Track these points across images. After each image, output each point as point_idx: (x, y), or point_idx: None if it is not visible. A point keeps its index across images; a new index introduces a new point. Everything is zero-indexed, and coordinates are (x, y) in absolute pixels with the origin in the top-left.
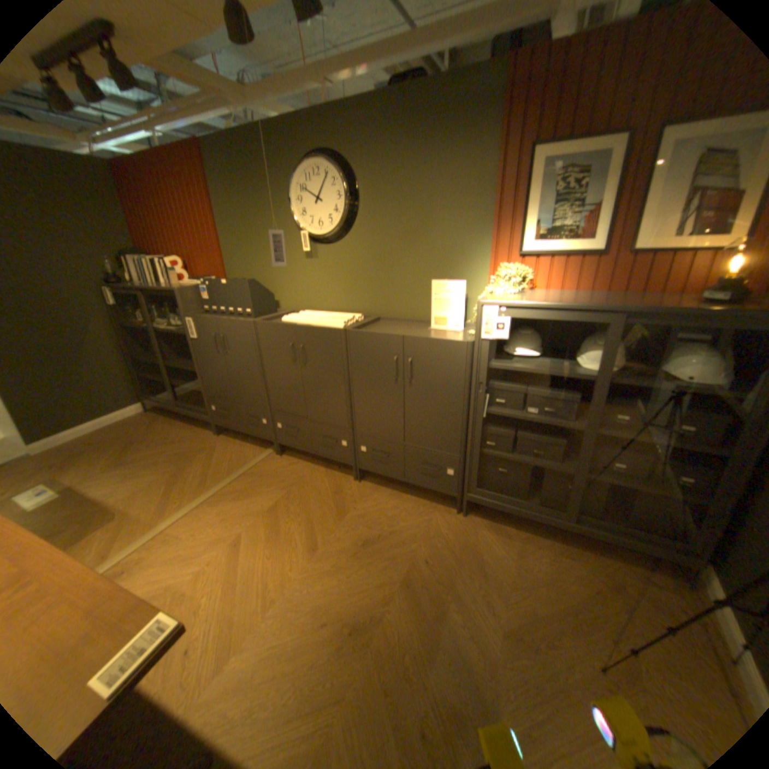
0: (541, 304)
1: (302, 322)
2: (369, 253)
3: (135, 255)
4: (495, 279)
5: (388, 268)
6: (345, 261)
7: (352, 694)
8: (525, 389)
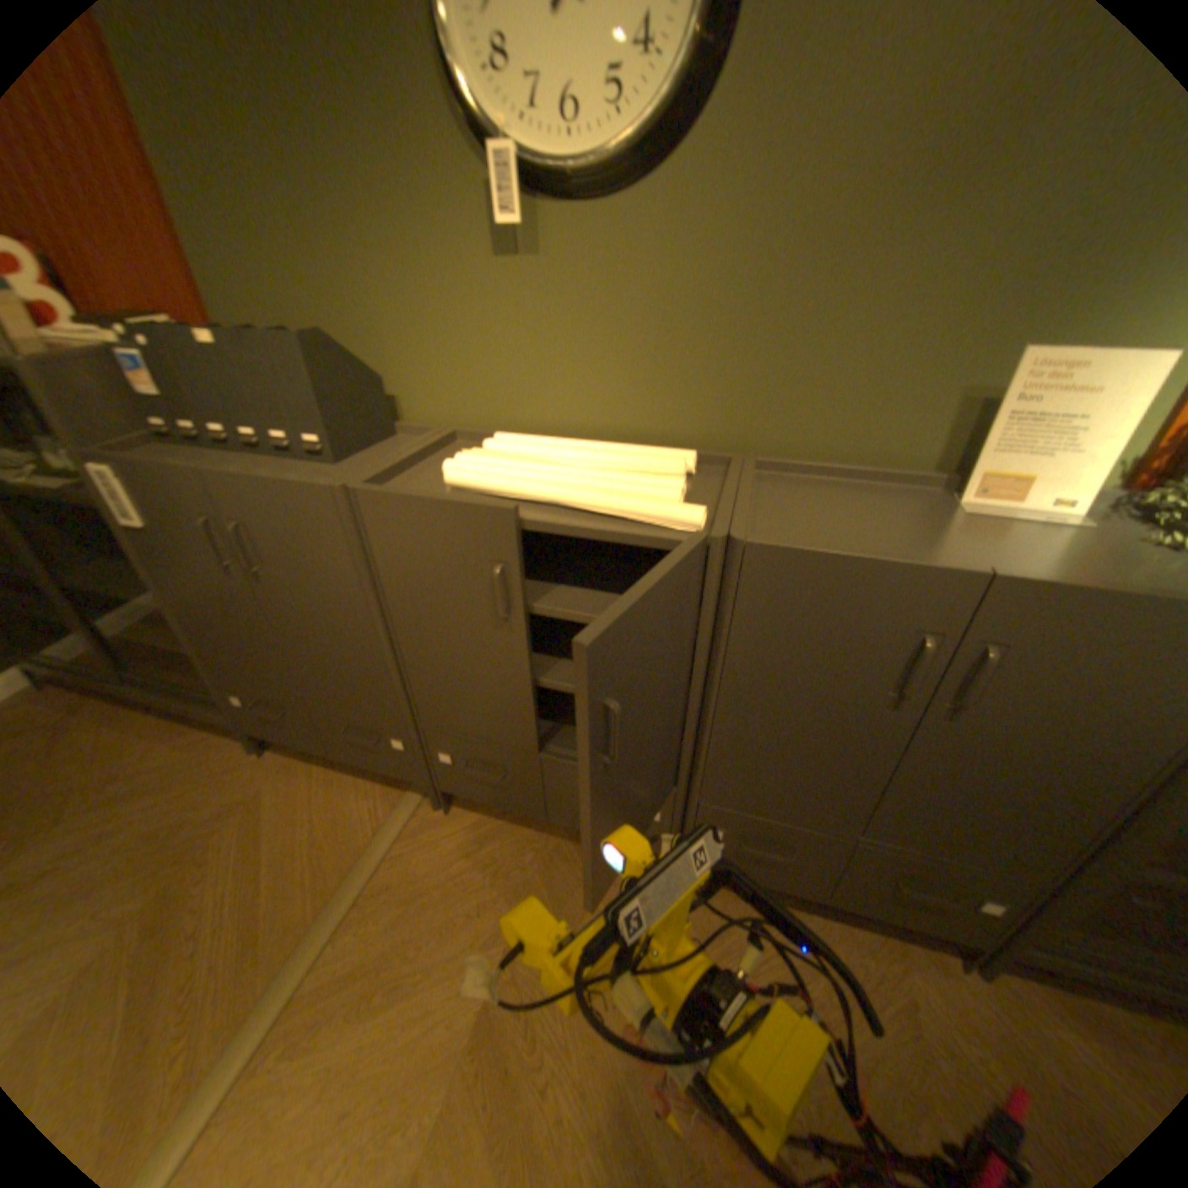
0: None
1: (525, 491)
2: (743, 237)
3: None
4: None
5: (812, 296)
6: (641, 266)
7: None
8: None
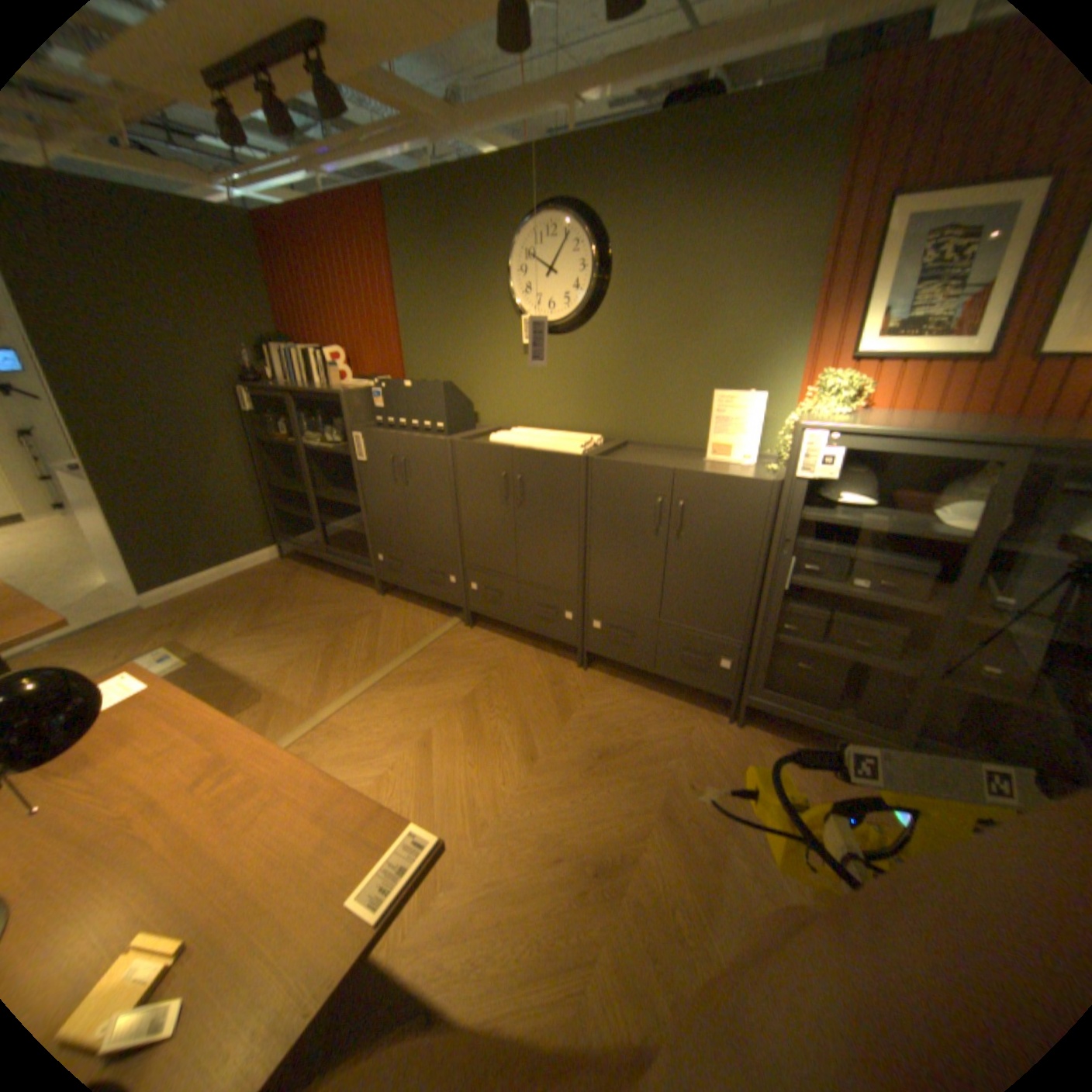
0: (896, 431)
1: (520, 444)
2: (618, 350)
3: (280, 344)
4: (814, 392)
5: (646, 372)
6: (581, 360)
7: (608, 957)
8: (852, 553)
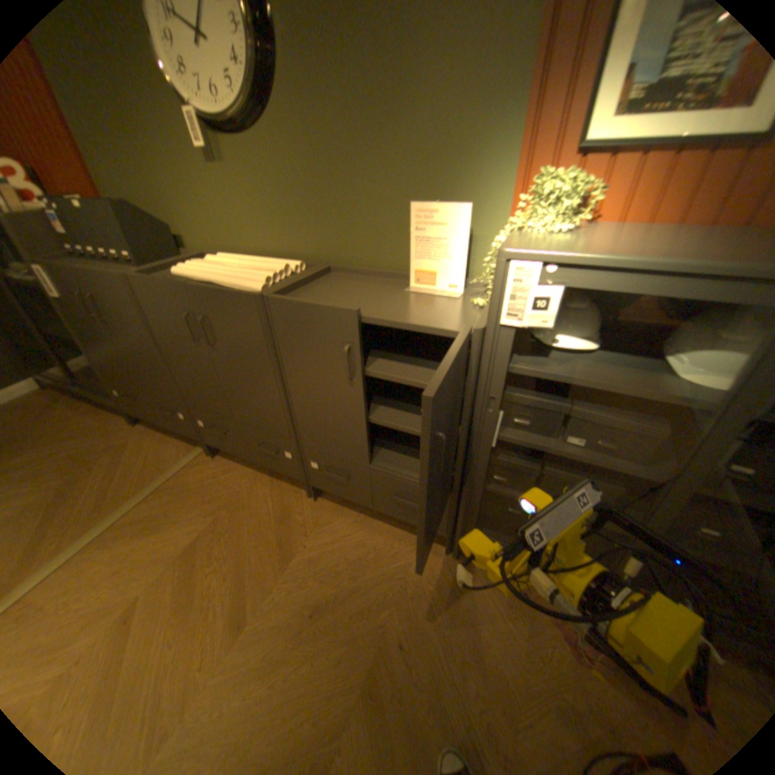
0: (638, 262)
1: (200, 276)
2: (303, 150)
3: None
4: (528, 201)
5: (338, 179)
6: (266, 165)
7: None
8: (566, 408)
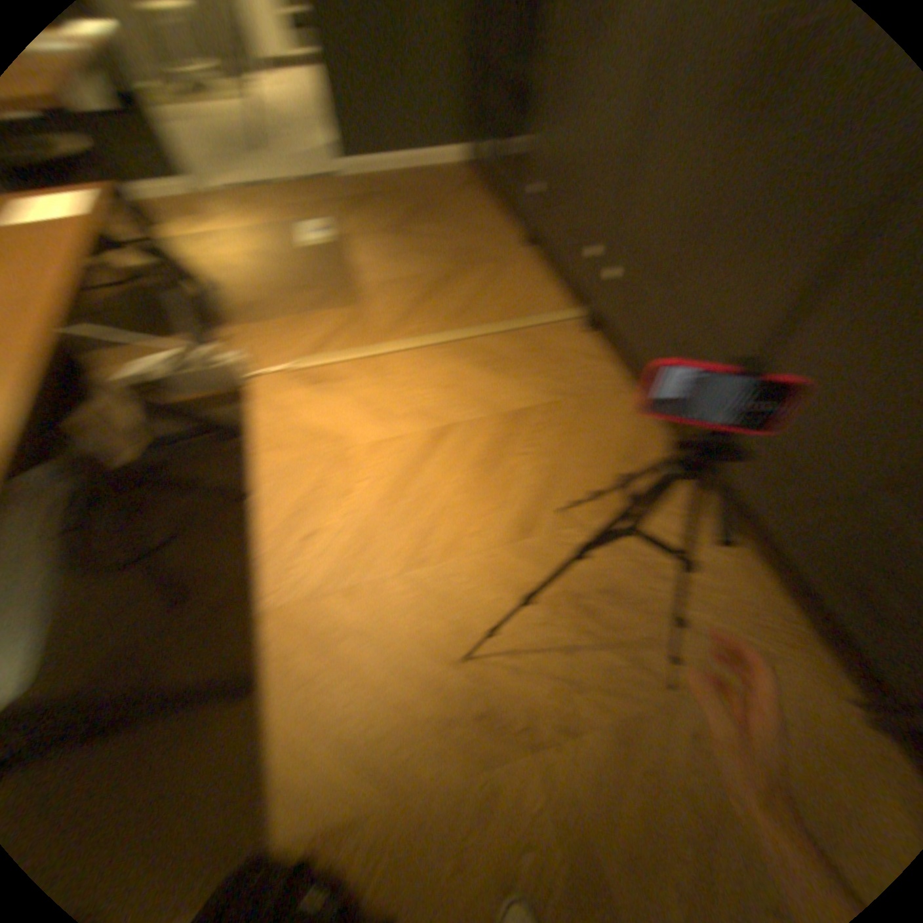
0: None
1: None
2: None
3: None
4: None
5: None
6: None
7: (414, 814)
8: None
